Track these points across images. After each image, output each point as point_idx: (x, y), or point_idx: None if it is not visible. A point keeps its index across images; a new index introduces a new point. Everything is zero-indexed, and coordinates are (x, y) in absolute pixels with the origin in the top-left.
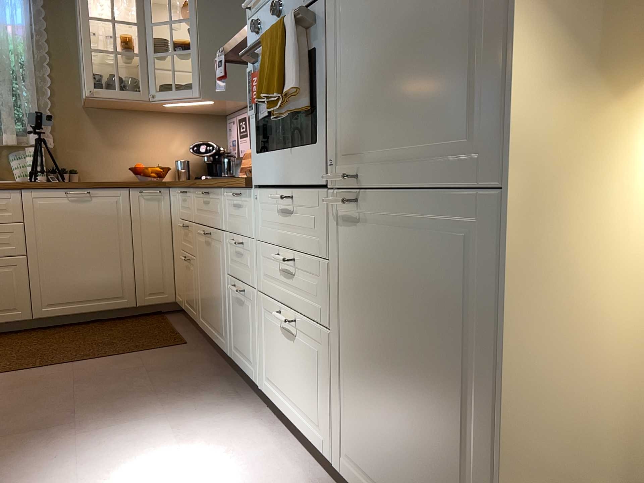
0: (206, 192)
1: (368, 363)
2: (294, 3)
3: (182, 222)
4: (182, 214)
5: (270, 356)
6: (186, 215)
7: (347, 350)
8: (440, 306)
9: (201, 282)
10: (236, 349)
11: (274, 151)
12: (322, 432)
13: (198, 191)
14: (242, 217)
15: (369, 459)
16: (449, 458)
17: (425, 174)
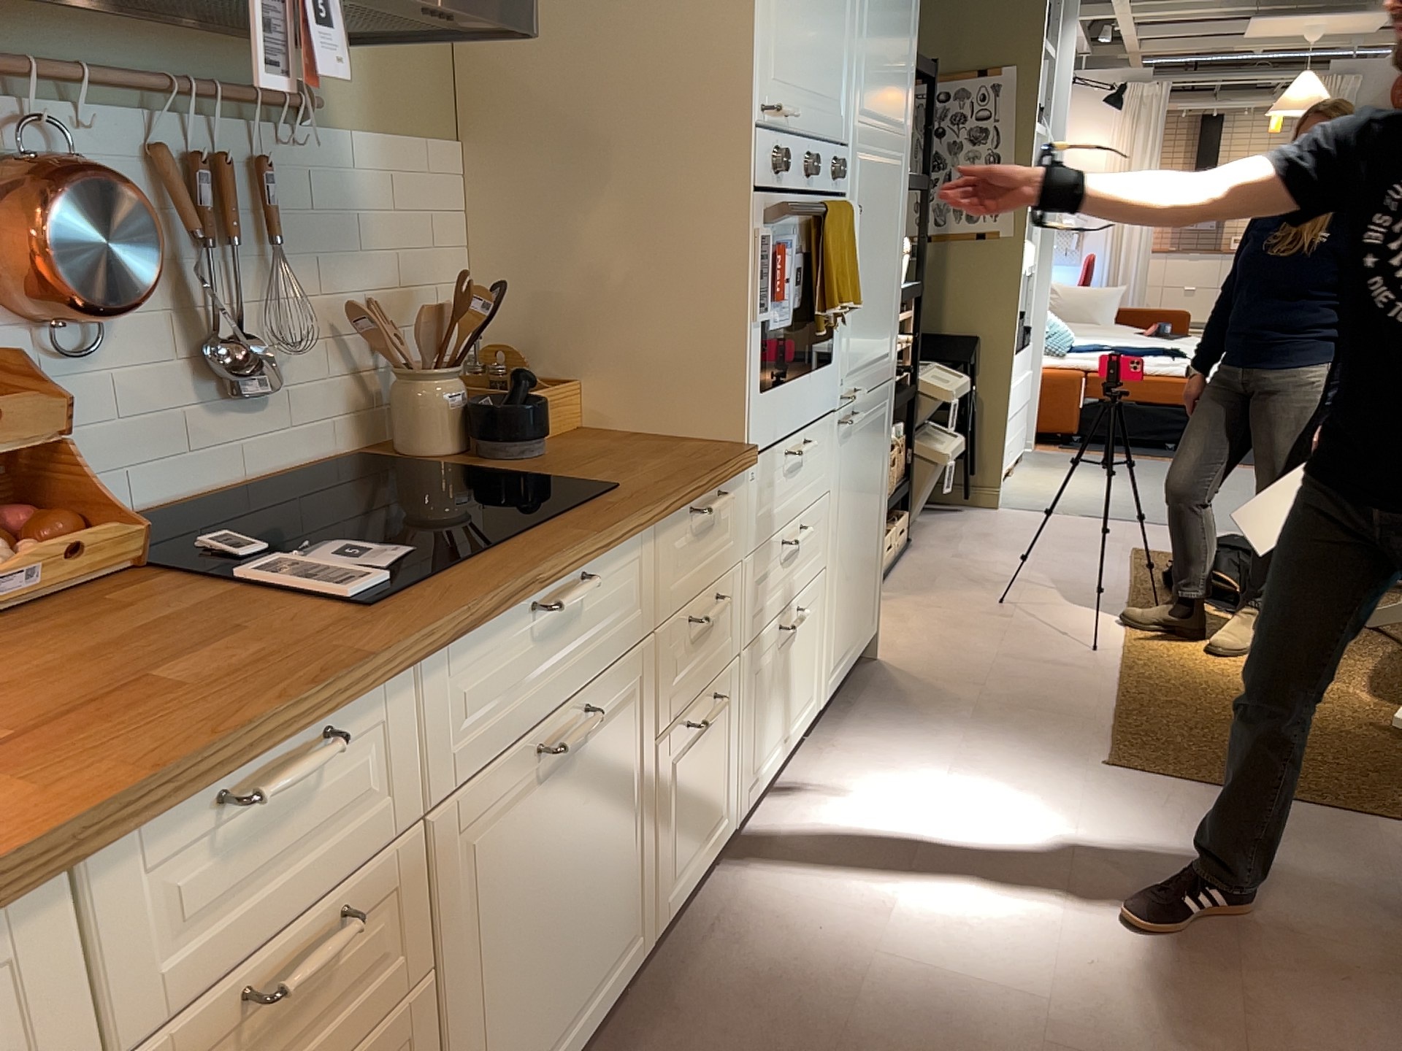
0: (582, 578)
1: (847, 555)
2: (822, 177)
3: (180, 1036)
4: (196, 969)
5: (757, 729)
6: (309, 881)
7: (836, 565)
8: (876, 462)
9: (495, 990)
10: (677, 874)
11: (781, 384)
12: (812, 695)
13: (491, 630)
14: (716, 542)
15: (842, 641)
16: (872, 559)
17: (877, 376)
